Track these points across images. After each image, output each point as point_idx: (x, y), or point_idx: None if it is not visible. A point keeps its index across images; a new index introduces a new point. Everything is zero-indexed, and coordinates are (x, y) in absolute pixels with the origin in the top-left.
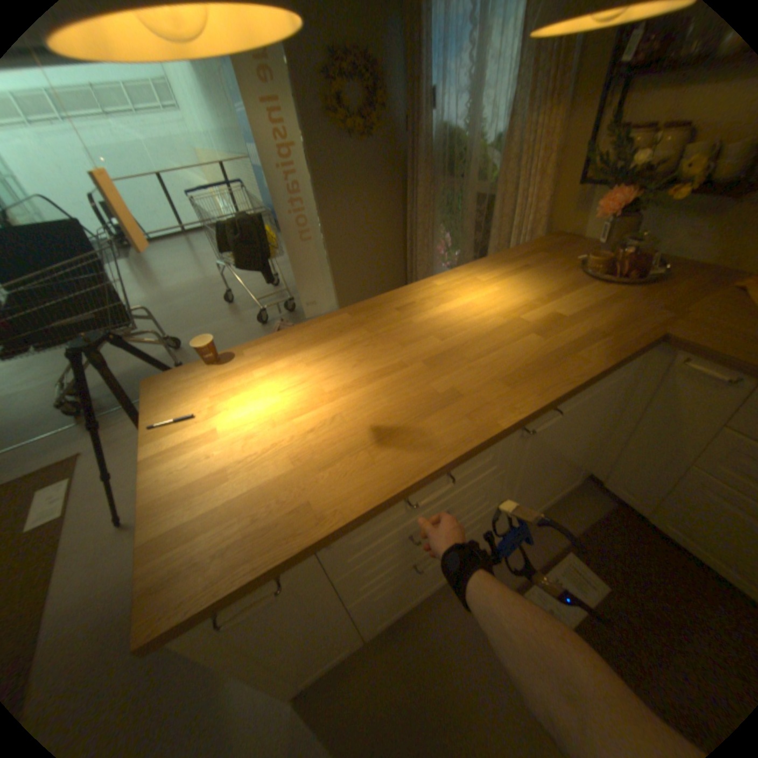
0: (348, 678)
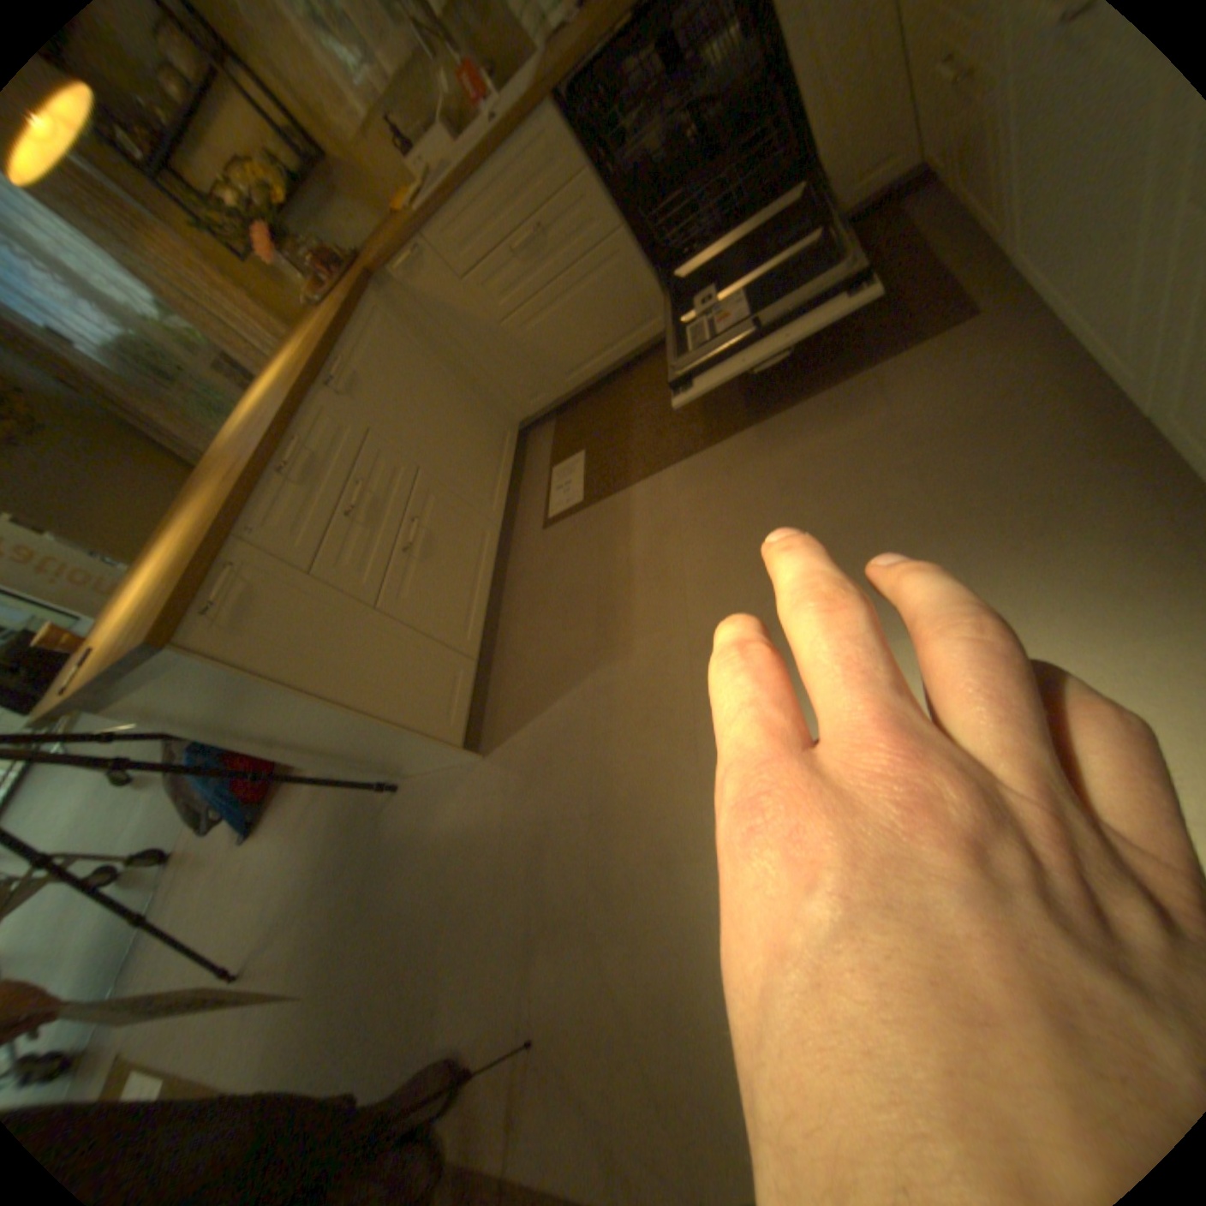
0: (500, 696)
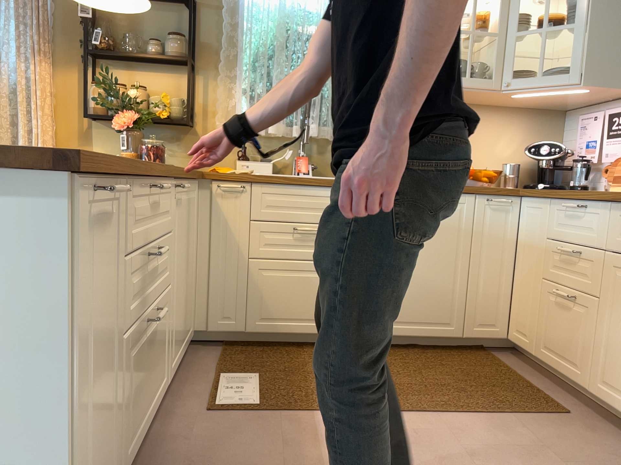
0: None
